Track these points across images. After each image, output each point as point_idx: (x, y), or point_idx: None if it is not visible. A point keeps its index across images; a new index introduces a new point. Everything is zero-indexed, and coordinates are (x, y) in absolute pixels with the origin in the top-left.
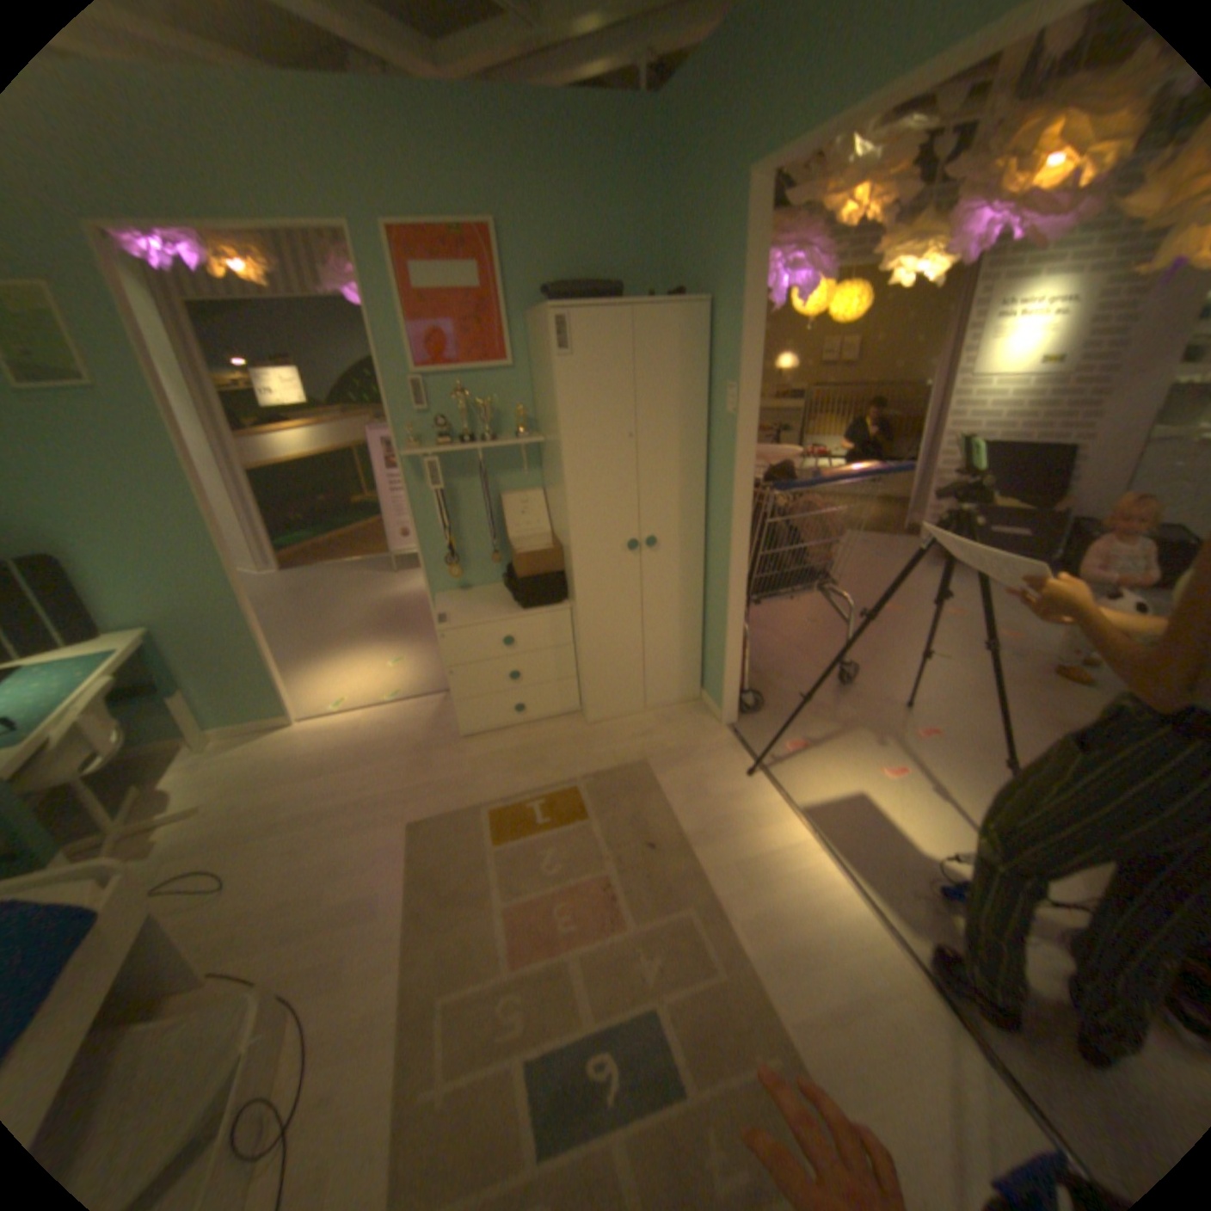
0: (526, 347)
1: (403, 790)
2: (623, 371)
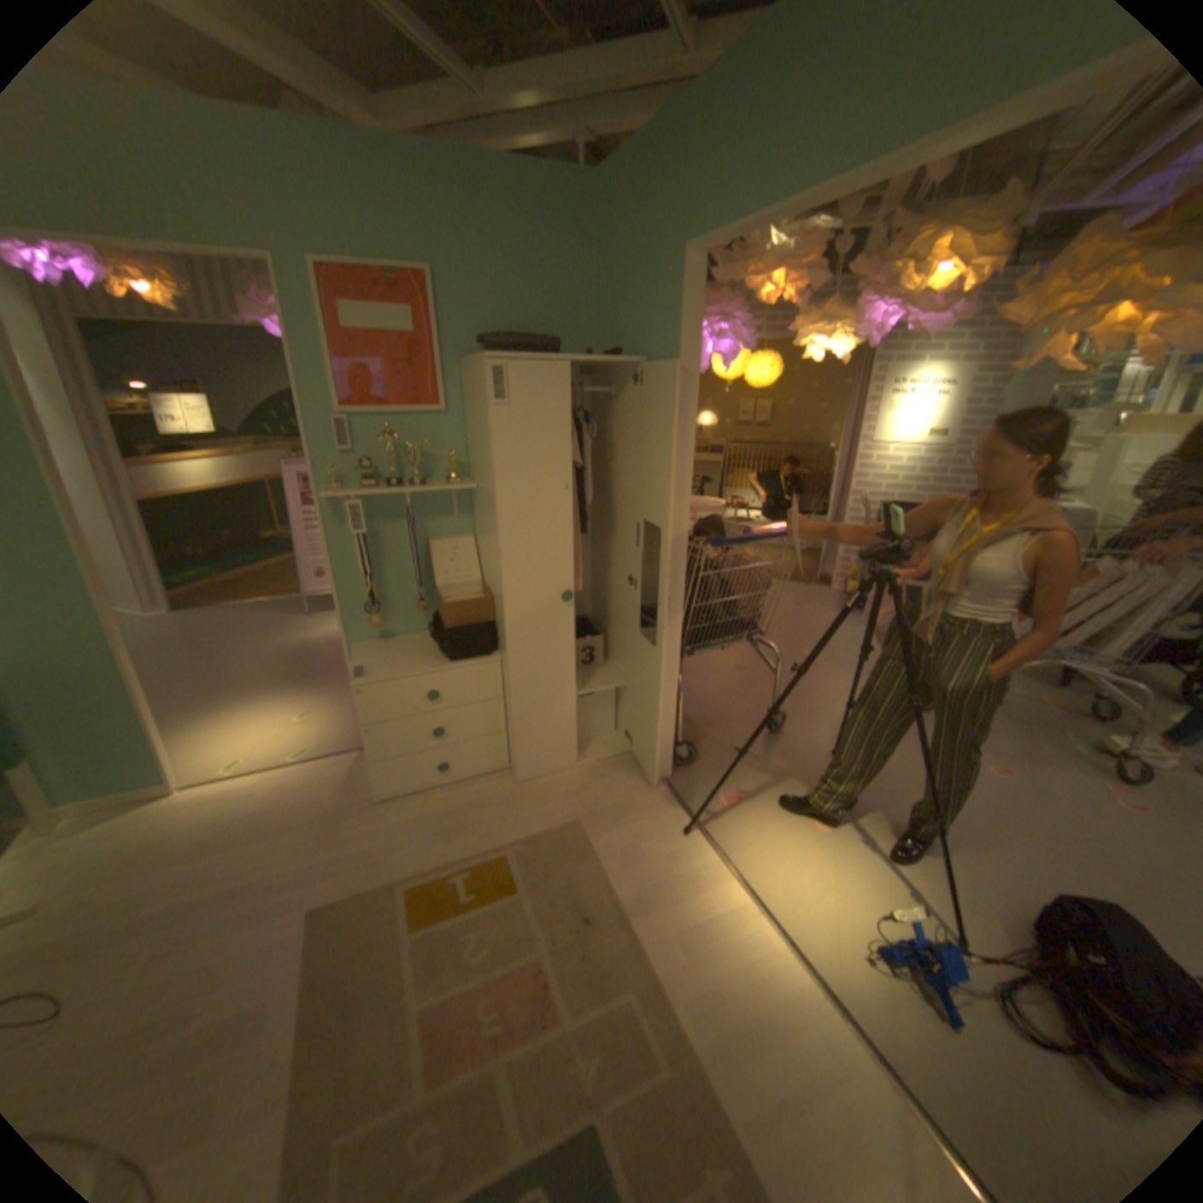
0: (459, 392)
1: (303, 869)
2: (560, 423)
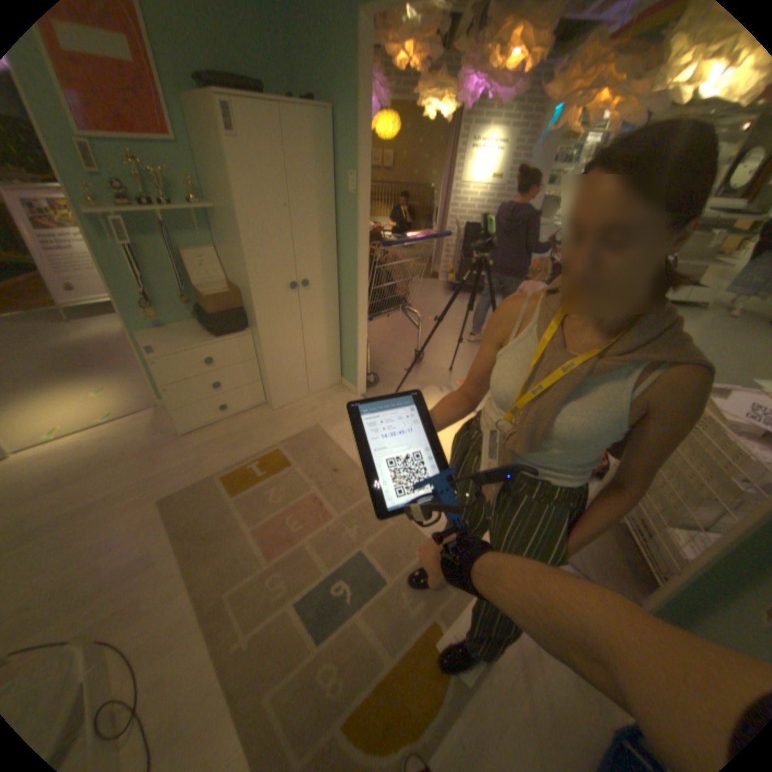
0: (183, 124)
1: (142, 480)
2: (275, 154)
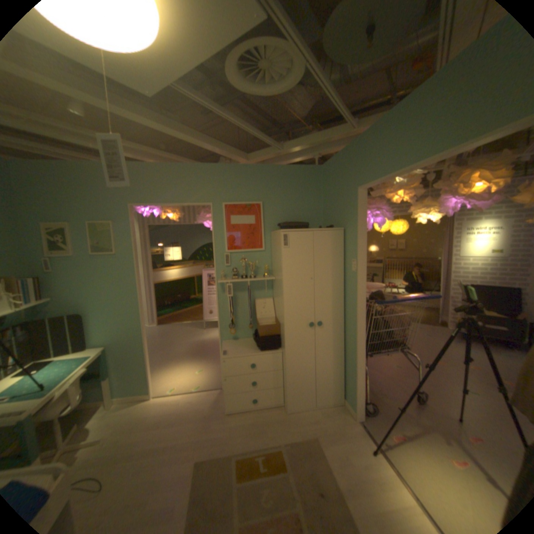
0: (270, 243)
1: (195, 442)
2: (309, 253)
